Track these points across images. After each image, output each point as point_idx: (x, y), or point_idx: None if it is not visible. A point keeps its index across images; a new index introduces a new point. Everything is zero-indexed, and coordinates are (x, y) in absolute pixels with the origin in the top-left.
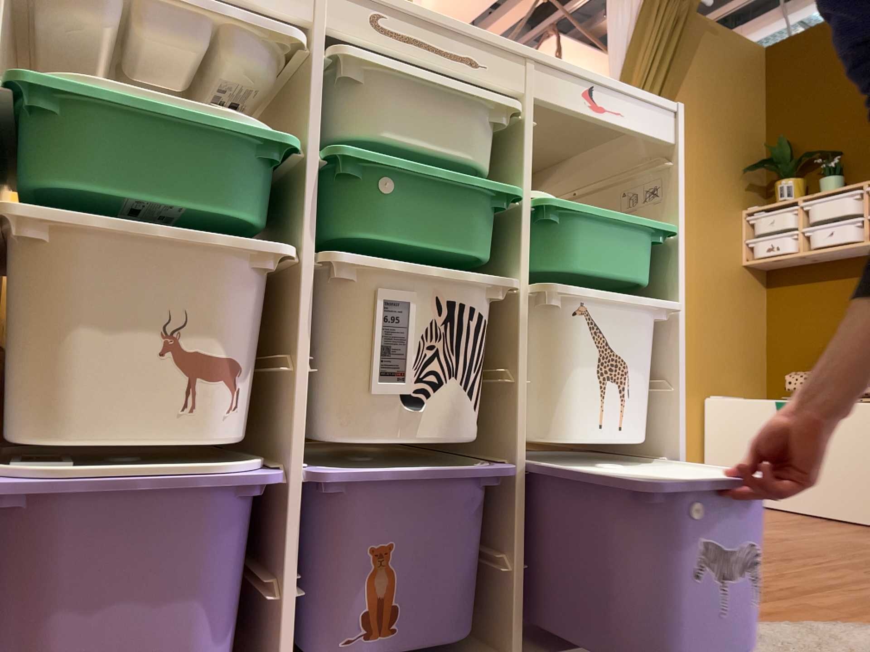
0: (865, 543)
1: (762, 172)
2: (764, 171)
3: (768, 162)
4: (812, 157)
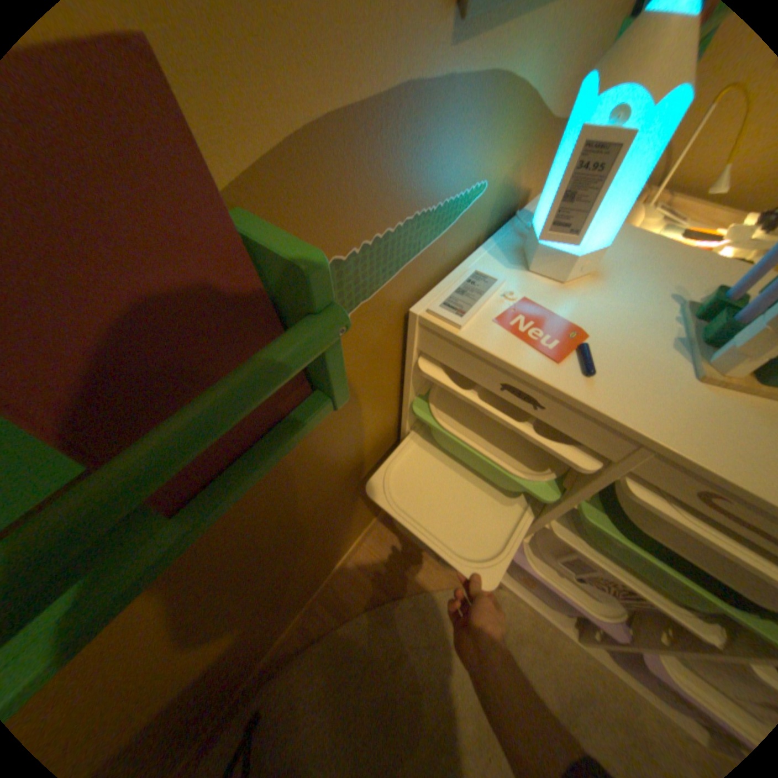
0: None
1: None
2: None
3: None
4: None
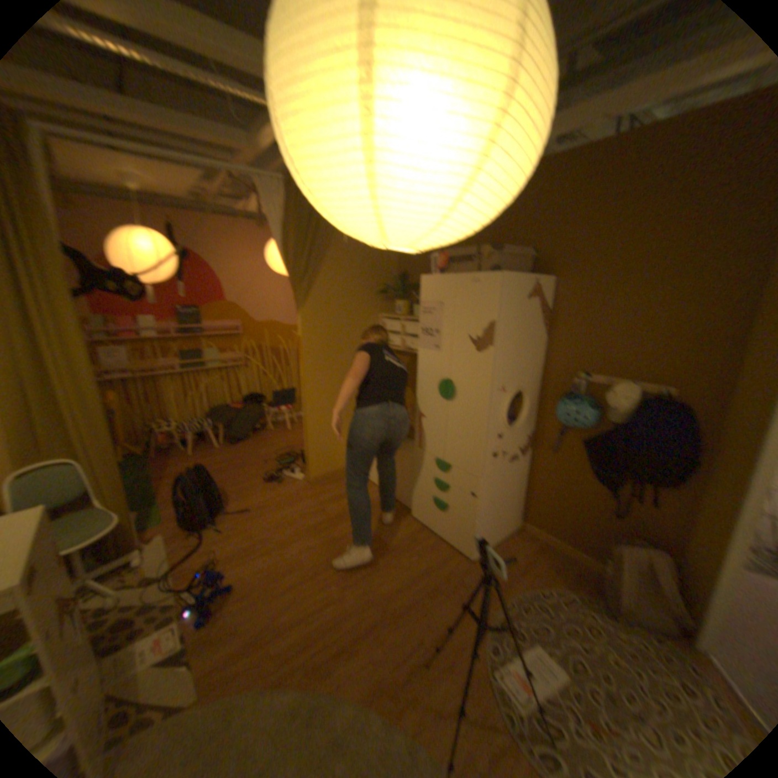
0: (381, 542)
1: (392, 295)
2: (393, 295)
3: (394, 290)
4: (417, 289)
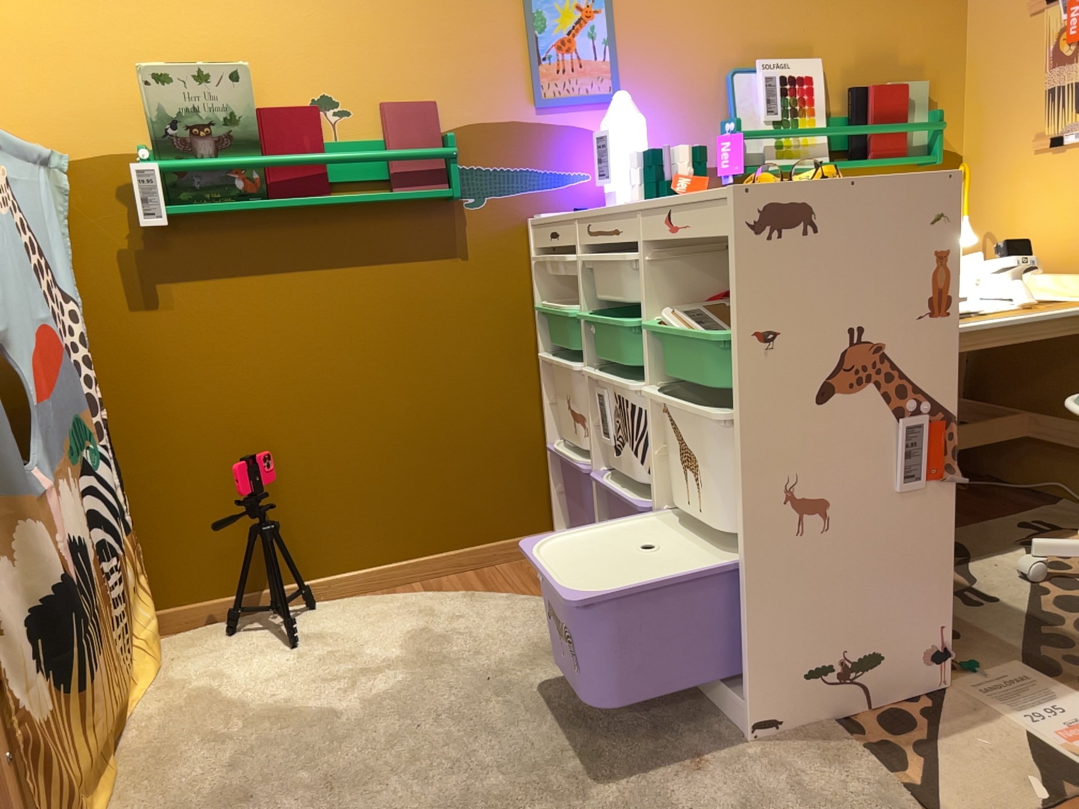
0: None
1: None
2: None
3: None
4: None
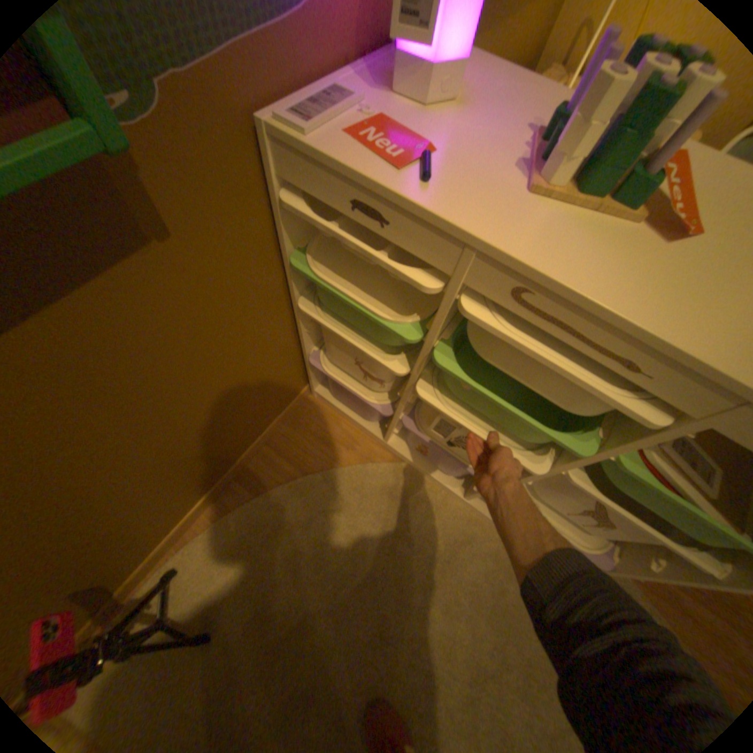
0: None
1: None
2: None
3: None
4: None
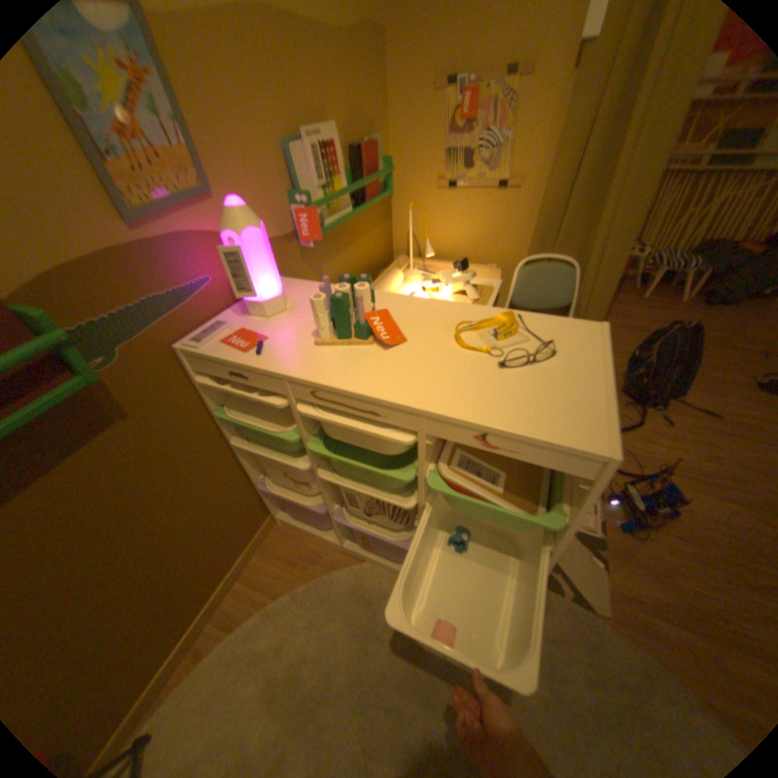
0: None
1: None
2: None
3: None
4: None
